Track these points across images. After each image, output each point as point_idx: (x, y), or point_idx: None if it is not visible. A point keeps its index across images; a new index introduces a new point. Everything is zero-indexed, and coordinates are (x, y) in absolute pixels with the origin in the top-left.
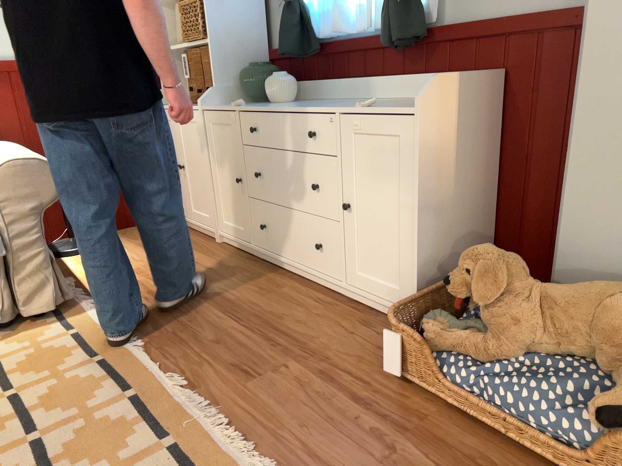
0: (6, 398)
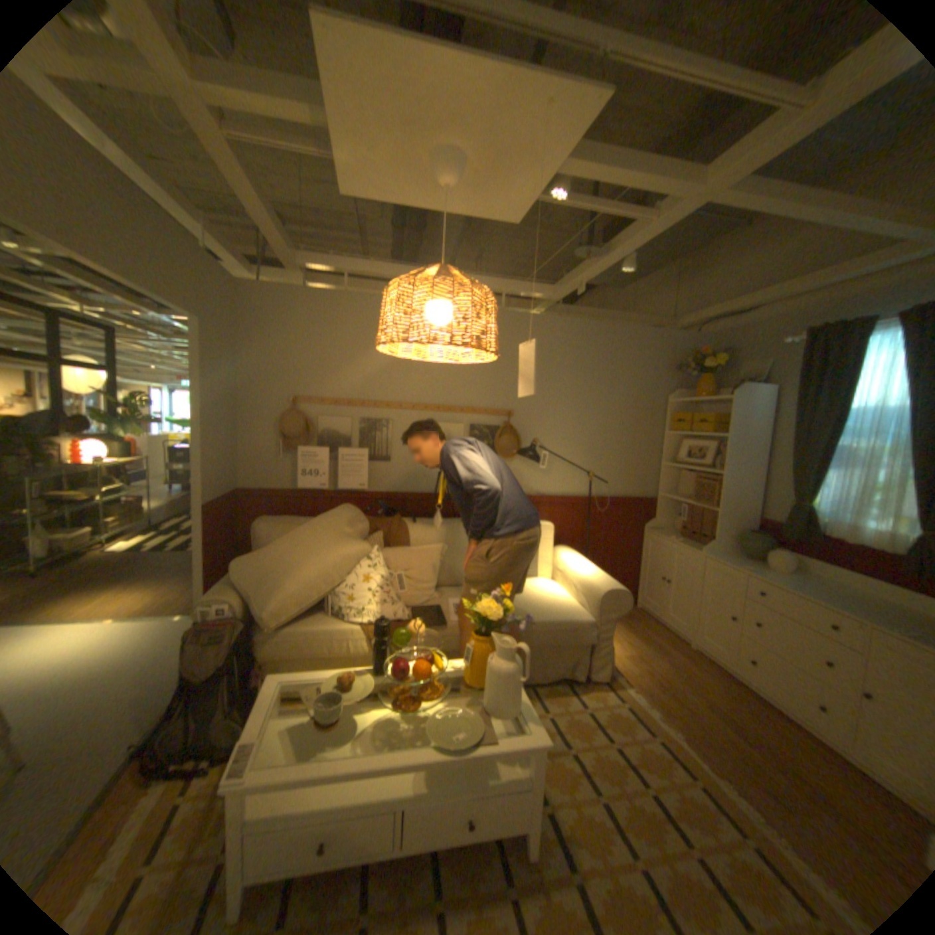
0: (616, 750)
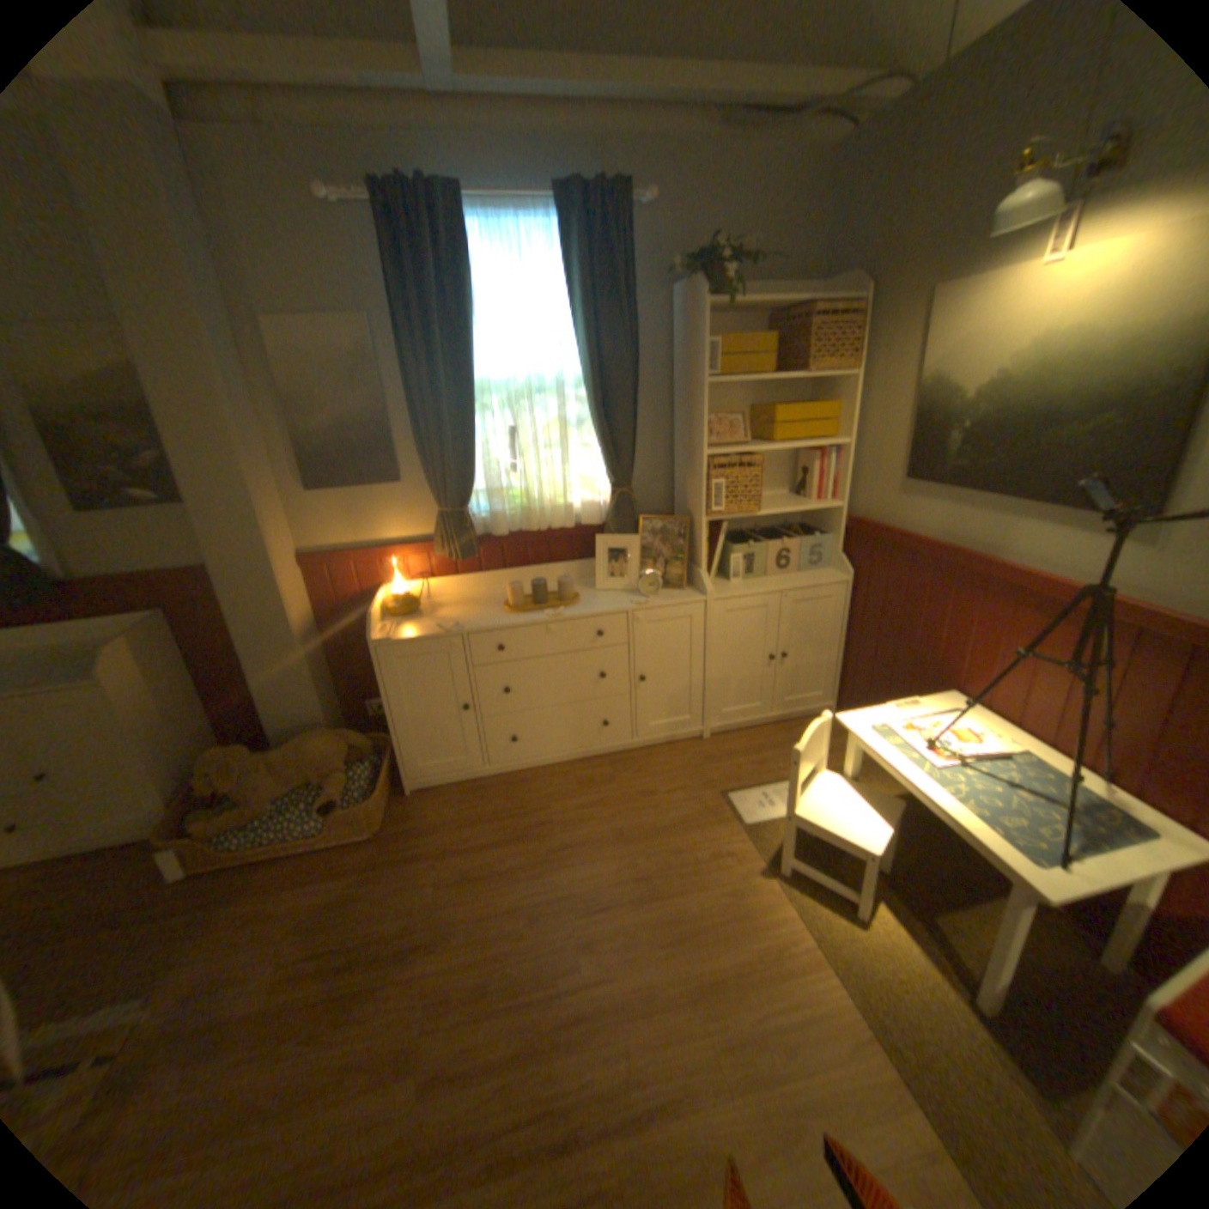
0: None
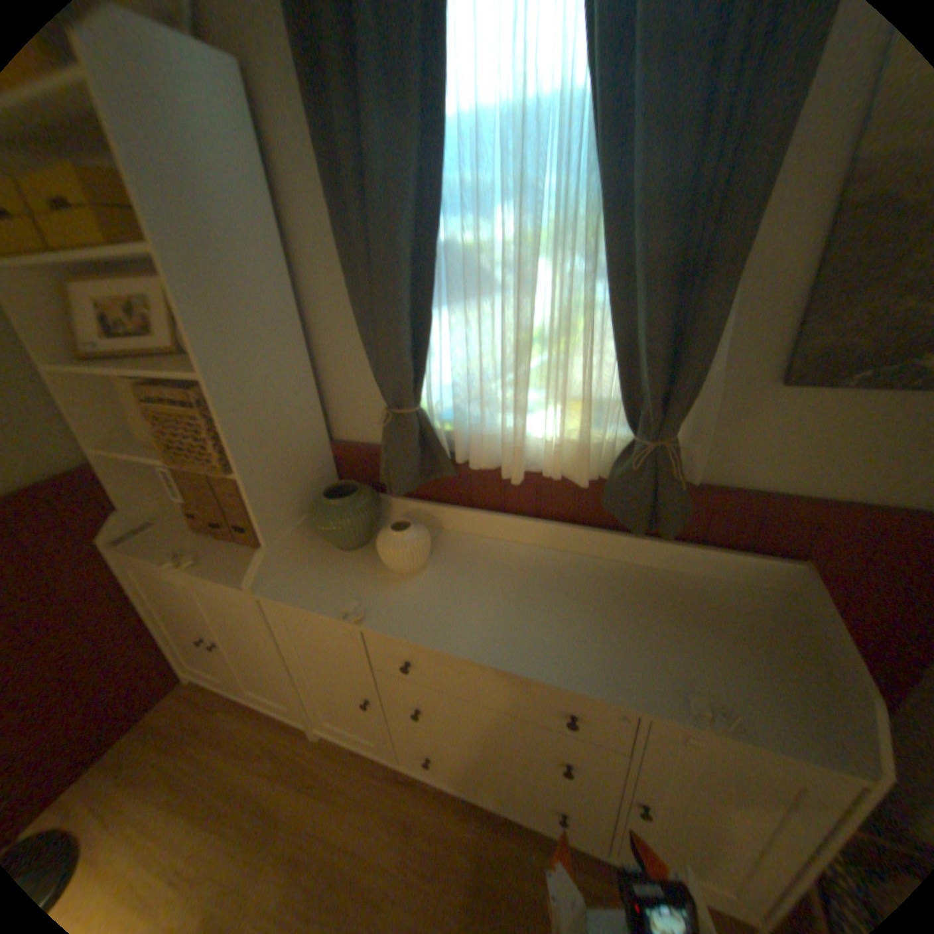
0: None
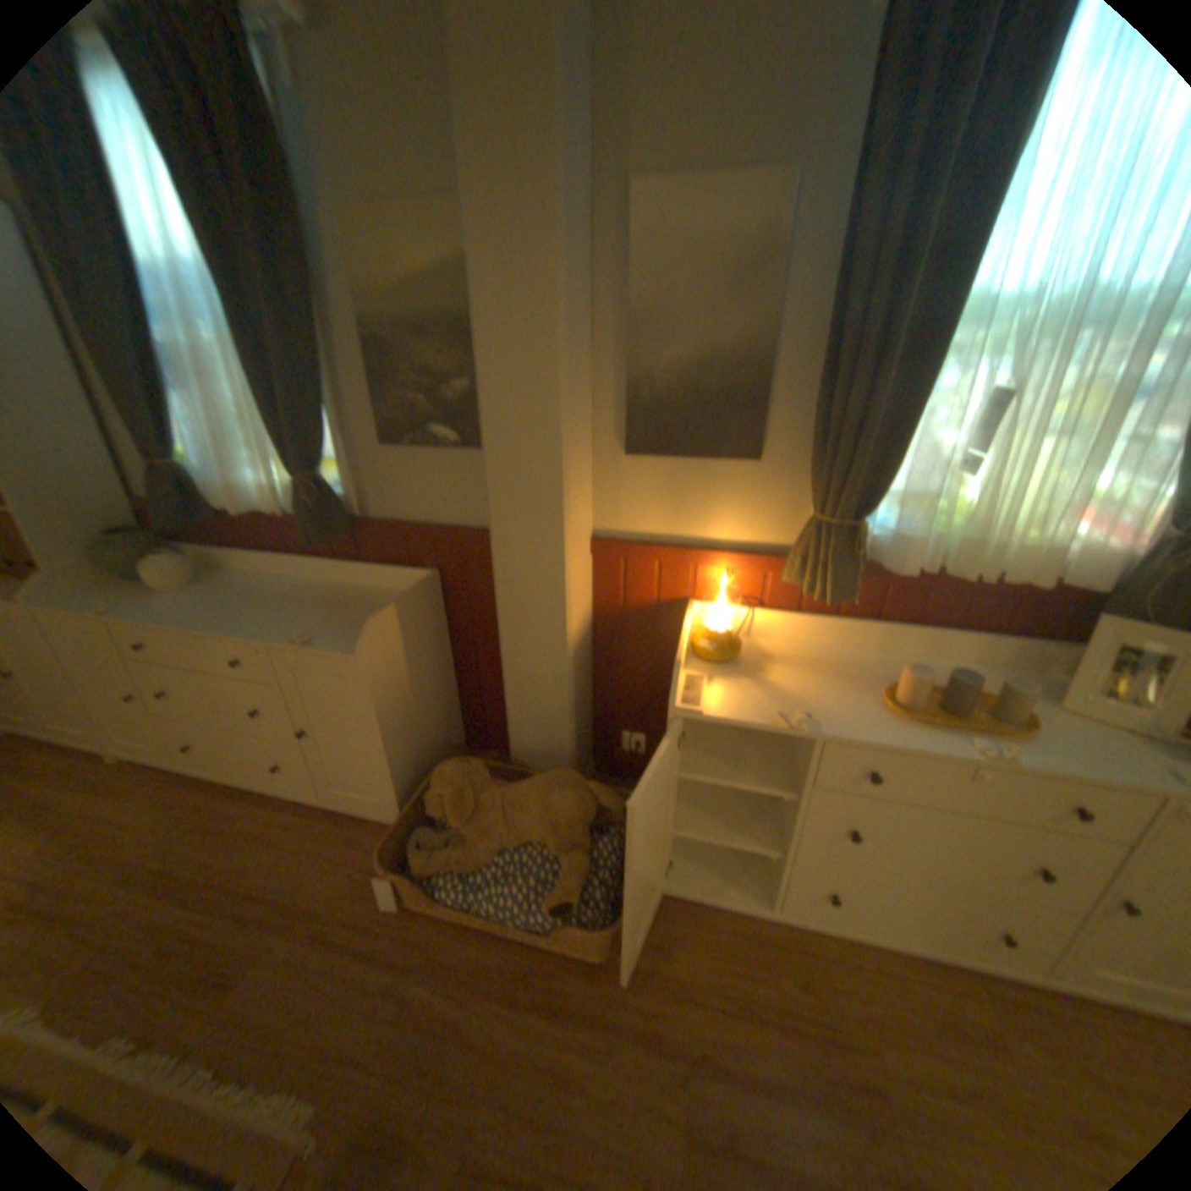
0: None
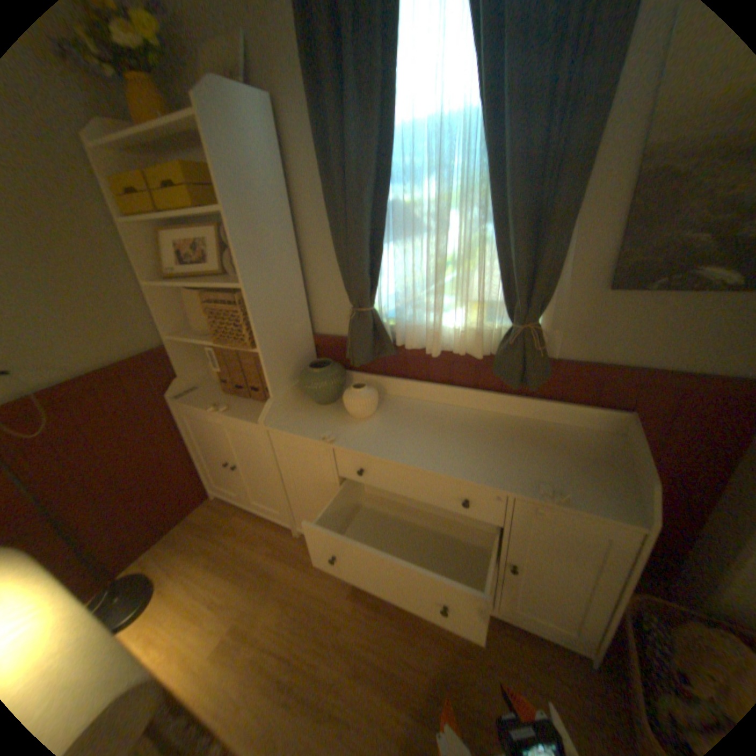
0: None
